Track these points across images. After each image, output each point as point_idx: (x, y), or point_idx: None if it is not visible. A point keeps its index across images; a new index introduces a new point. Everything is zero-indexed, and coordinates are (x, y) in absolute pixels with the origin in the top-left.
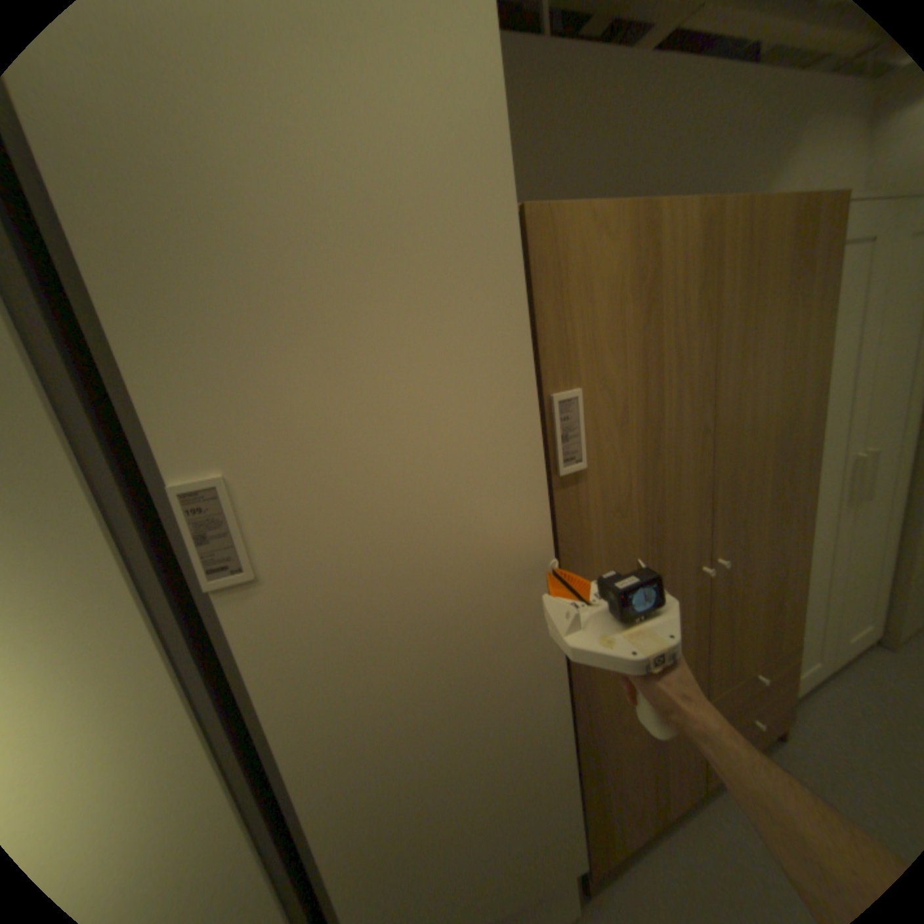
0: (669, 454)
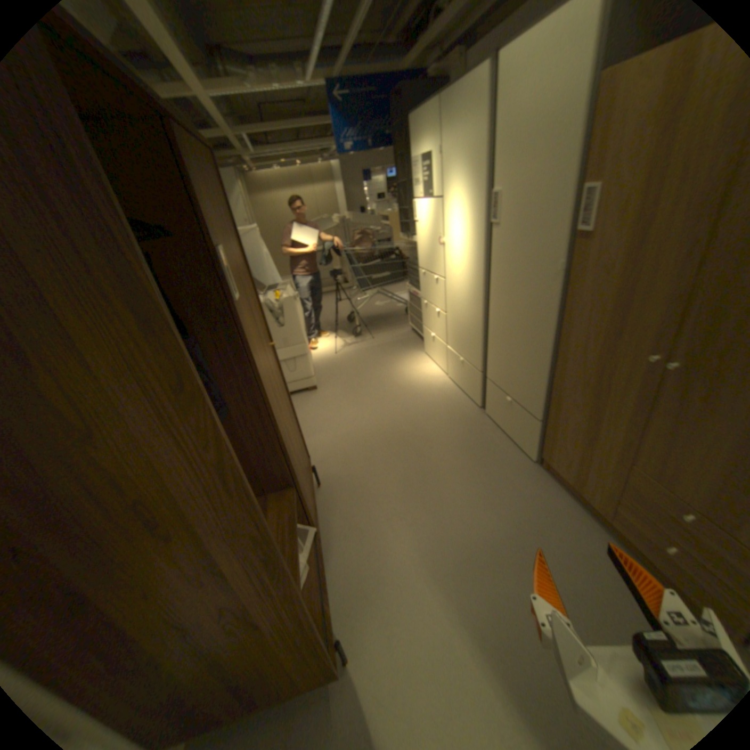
0: (652, 247)
